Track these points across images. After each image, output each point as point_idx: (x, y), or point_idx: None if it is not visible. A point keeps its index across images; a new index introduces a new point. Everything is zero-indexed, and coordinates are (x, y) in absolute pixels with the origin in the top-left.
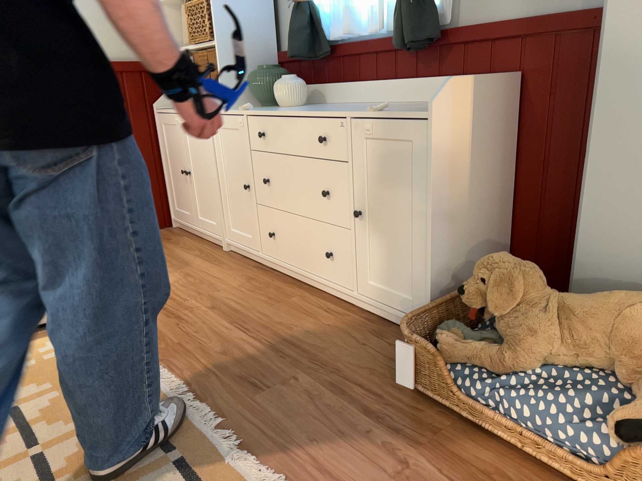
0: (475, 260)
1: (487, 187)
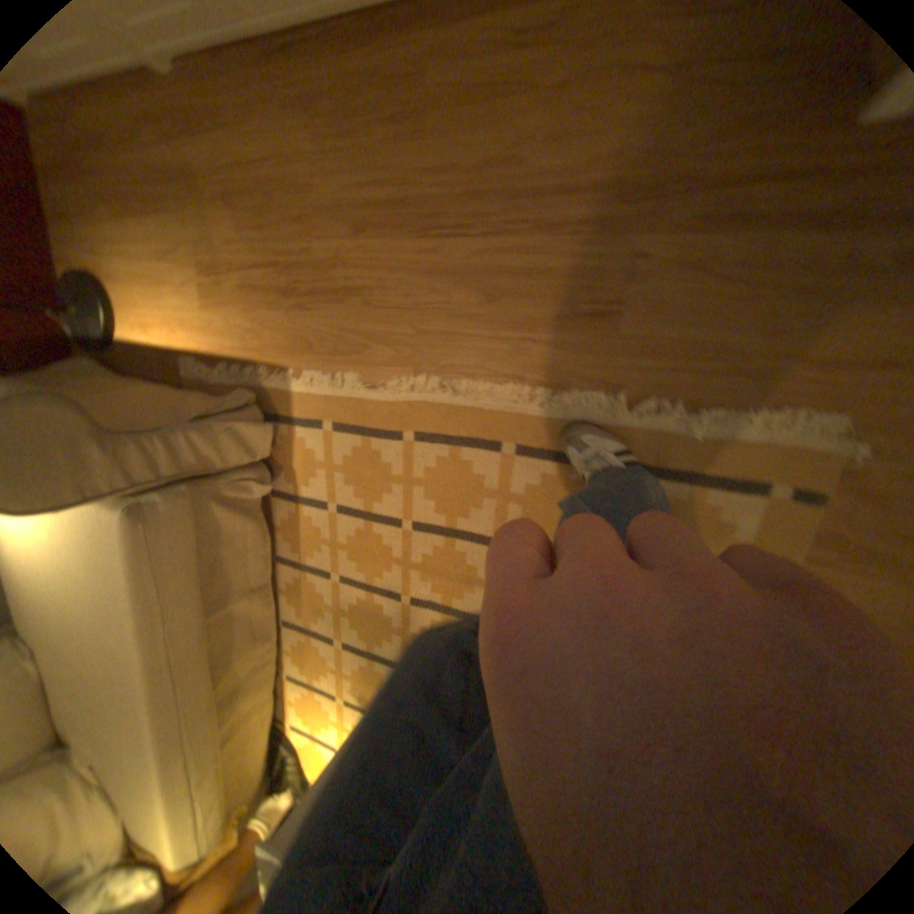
0: None
1: None
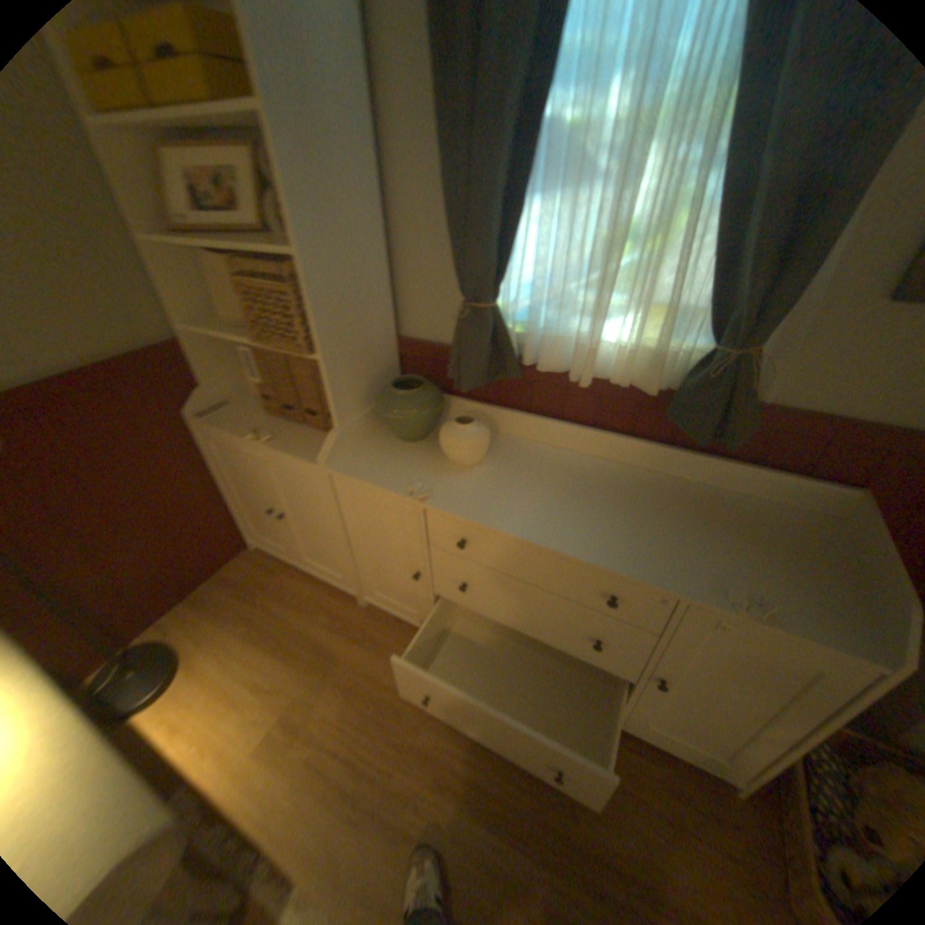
0: None
1: None
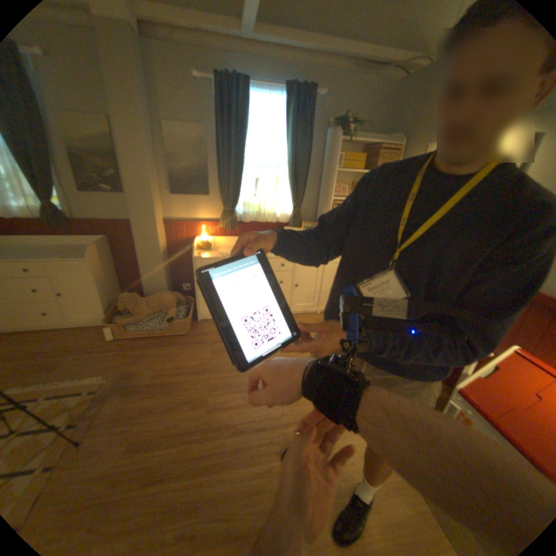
0: (111, 296)
1: (108, 273)
